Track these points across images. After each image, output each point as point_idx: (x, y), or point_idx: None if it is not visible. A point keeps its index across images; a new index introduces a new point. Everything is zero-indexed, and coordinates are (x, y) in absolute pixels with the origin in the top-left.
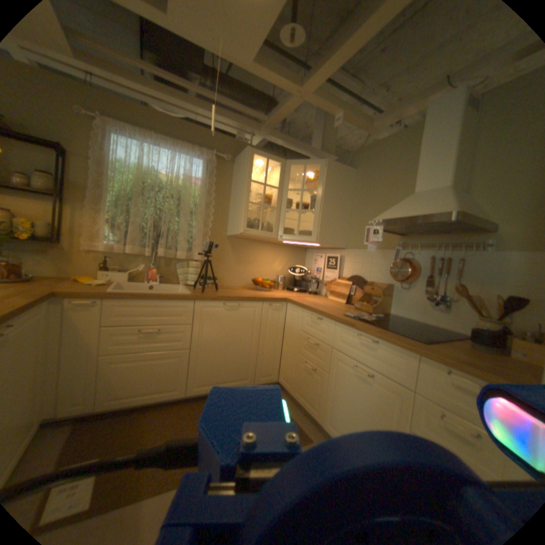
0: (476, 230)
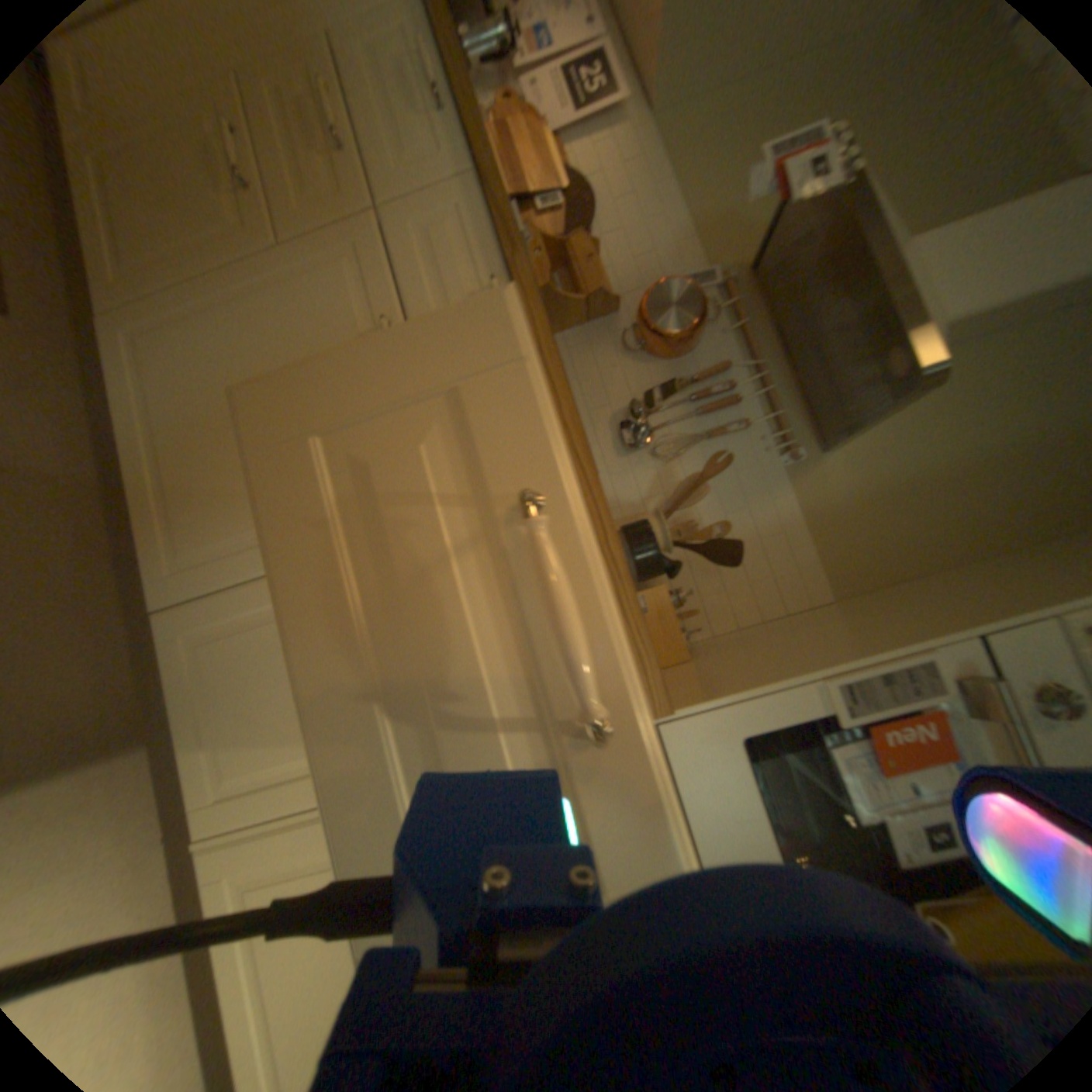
0: (817, 422)
